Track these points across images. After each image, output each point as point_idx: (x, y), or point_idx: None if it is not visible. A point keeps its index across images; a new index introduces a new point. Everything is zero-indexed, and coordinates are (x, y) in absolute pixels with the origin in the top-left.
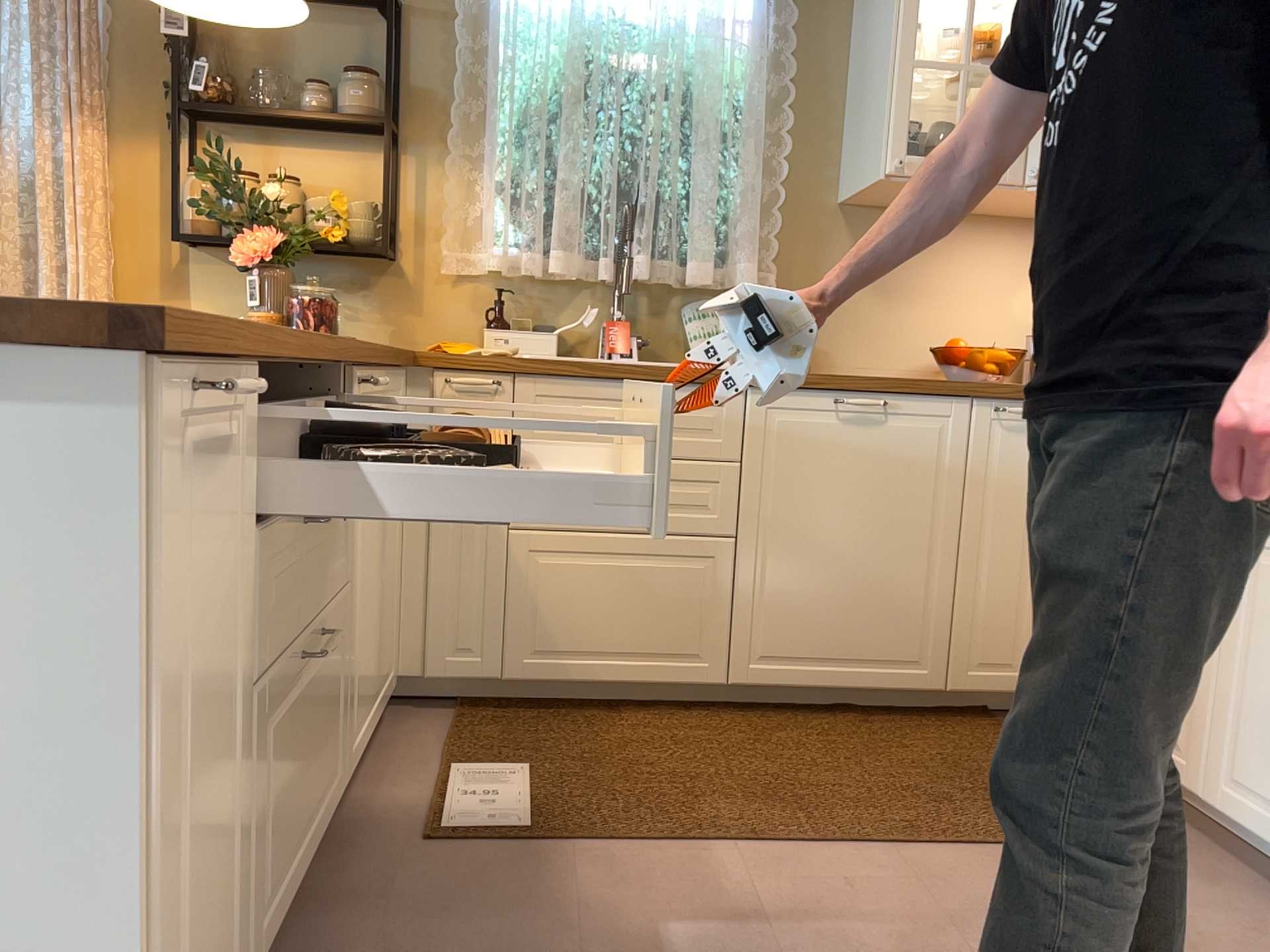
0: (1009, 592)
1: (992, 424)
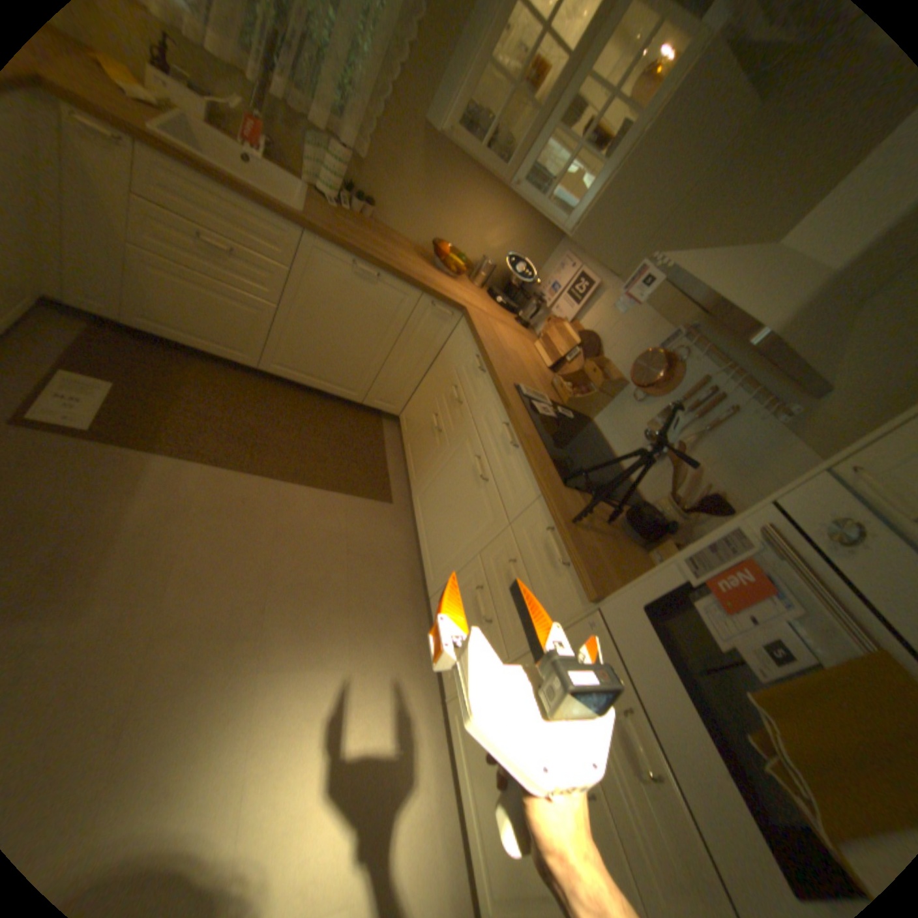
0: (403, 380)
1: (427, 309)
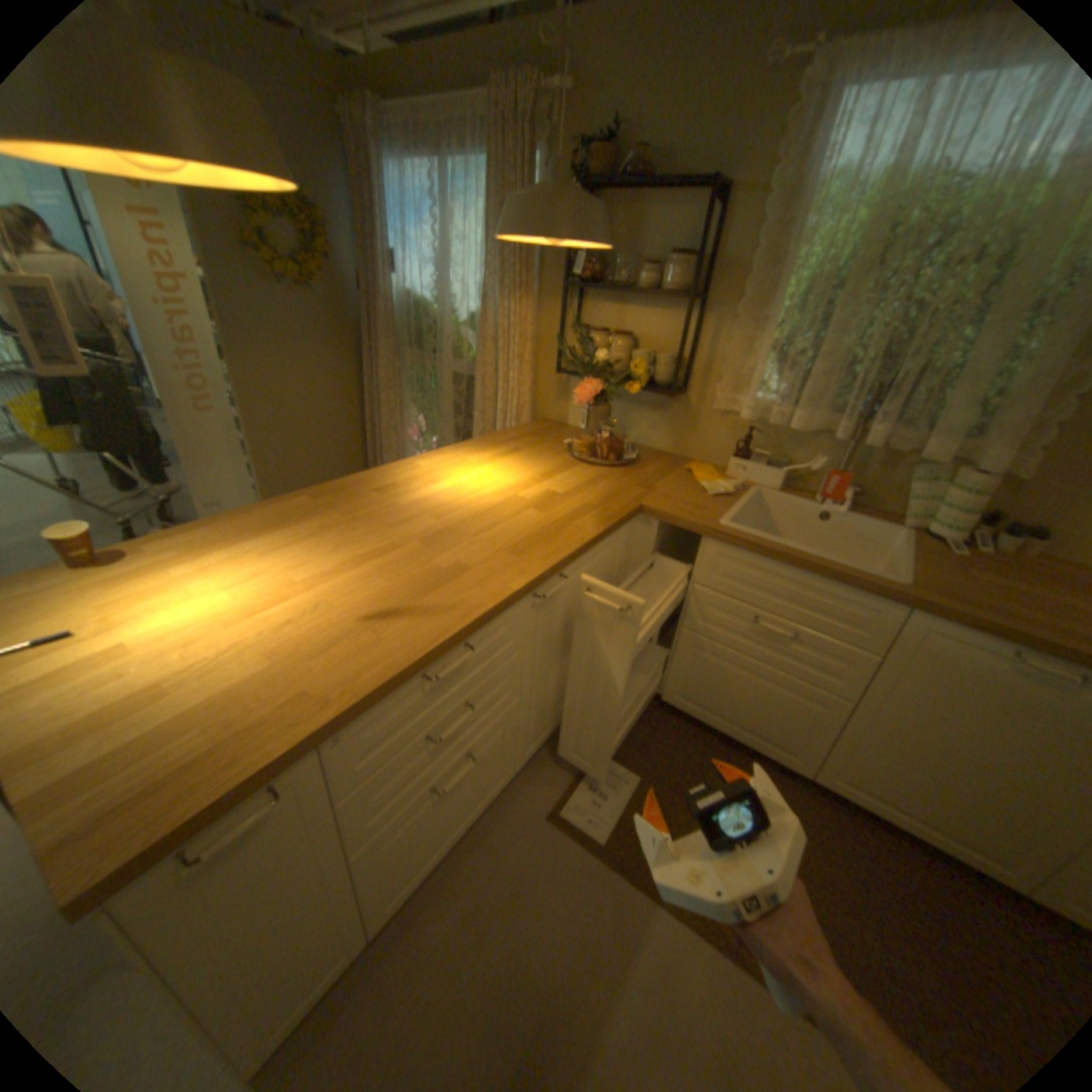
0: None
1: None
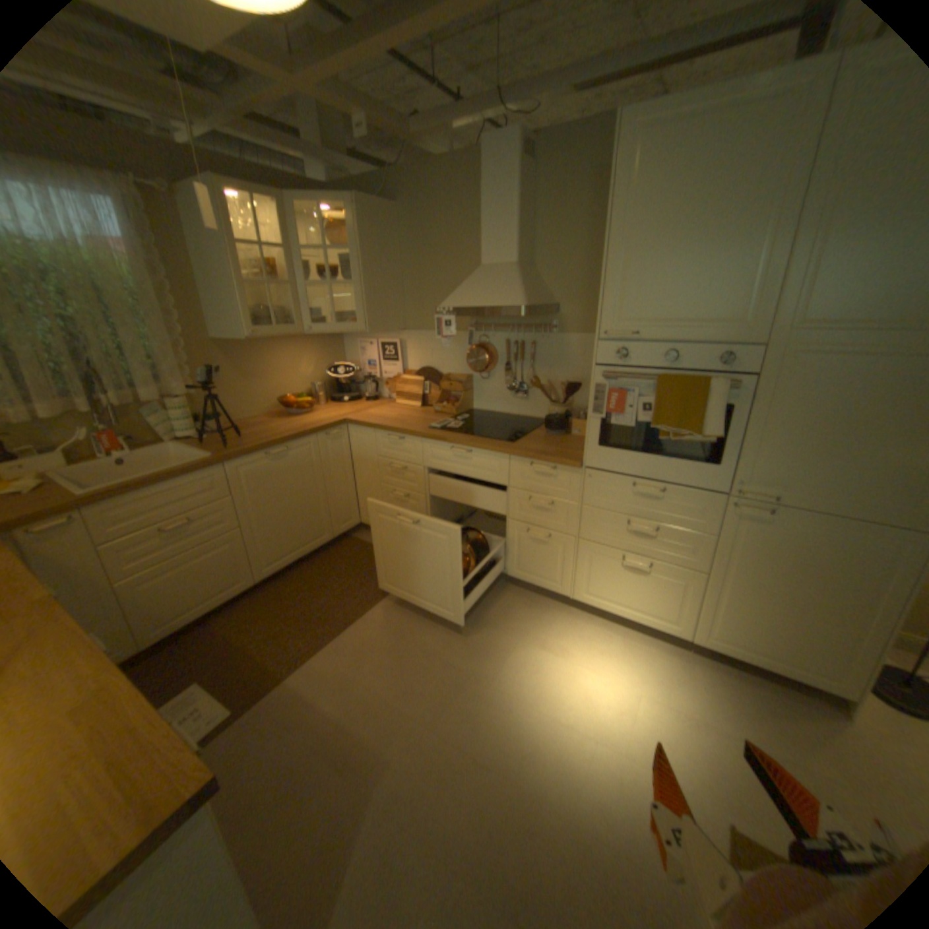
0: (345, 497)
1: (325, 441)
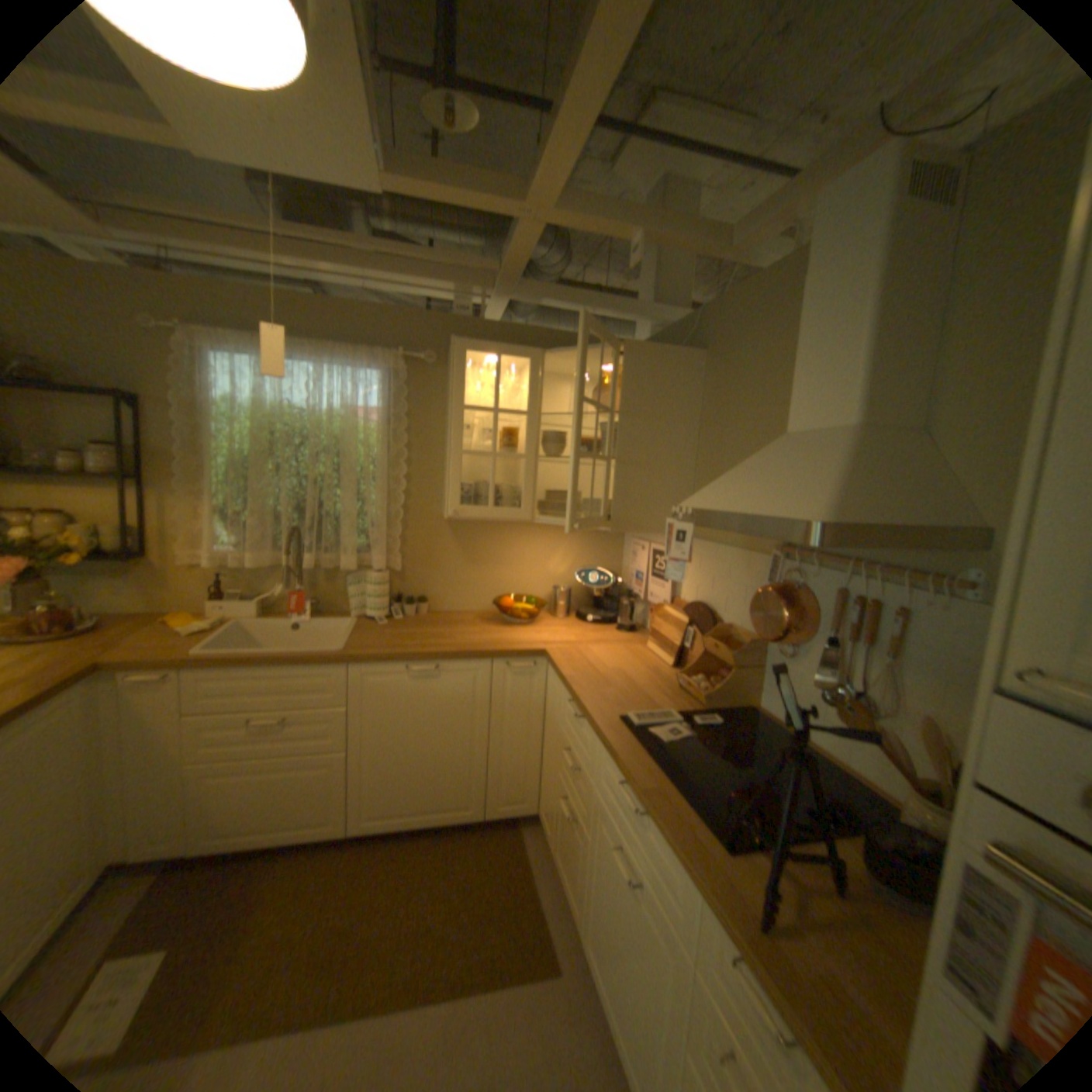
0: (518, 763)
1: (504, 672)
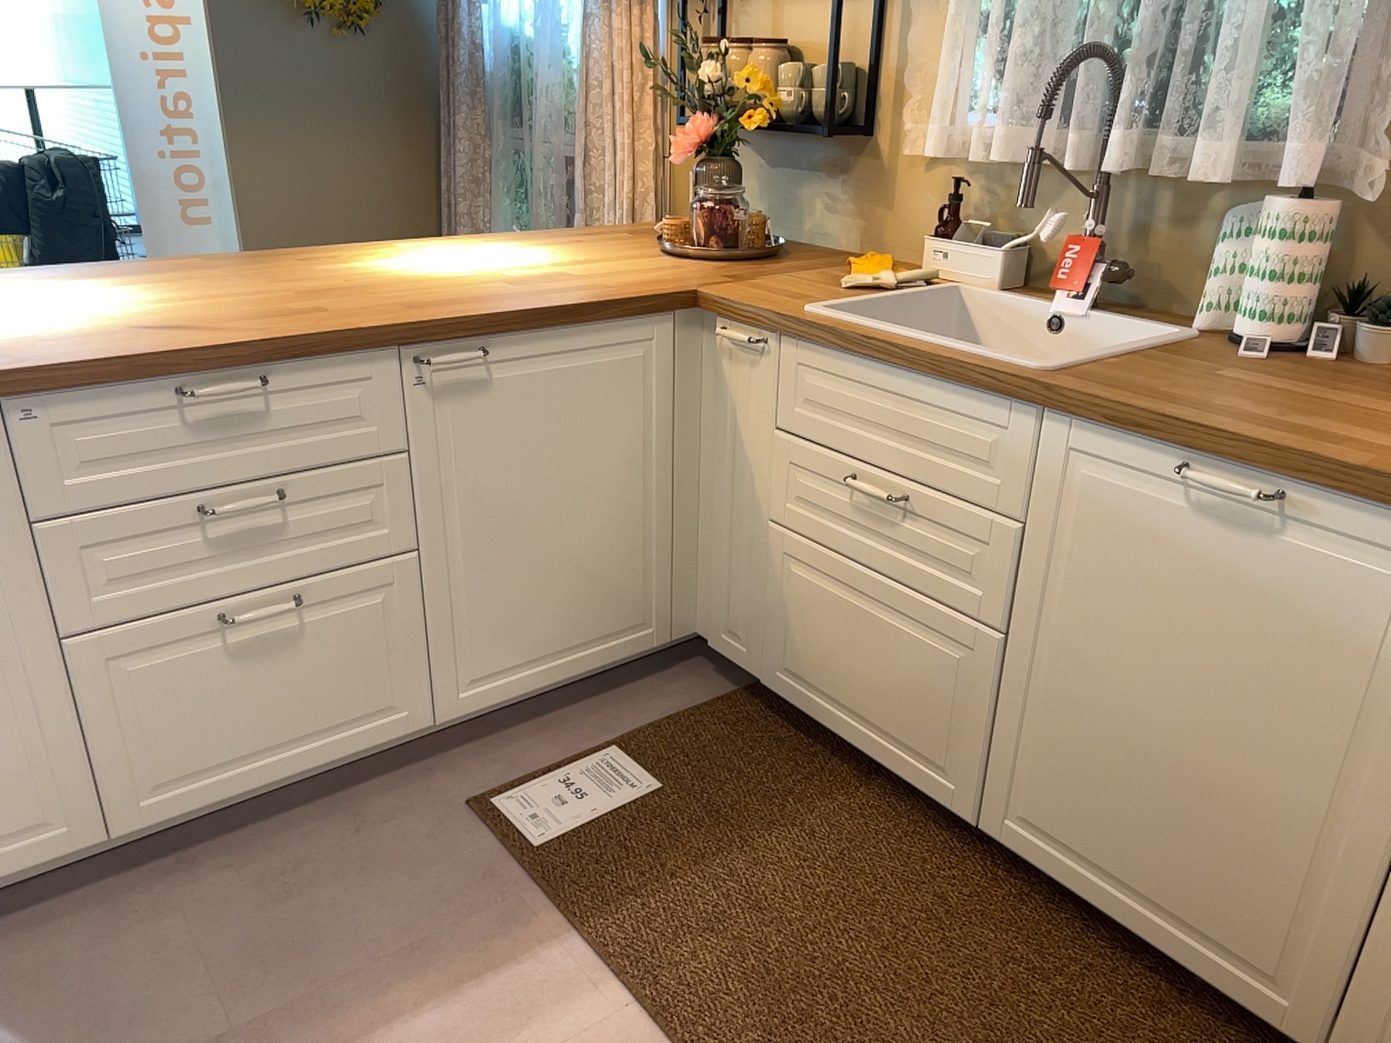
0: None
1: None
